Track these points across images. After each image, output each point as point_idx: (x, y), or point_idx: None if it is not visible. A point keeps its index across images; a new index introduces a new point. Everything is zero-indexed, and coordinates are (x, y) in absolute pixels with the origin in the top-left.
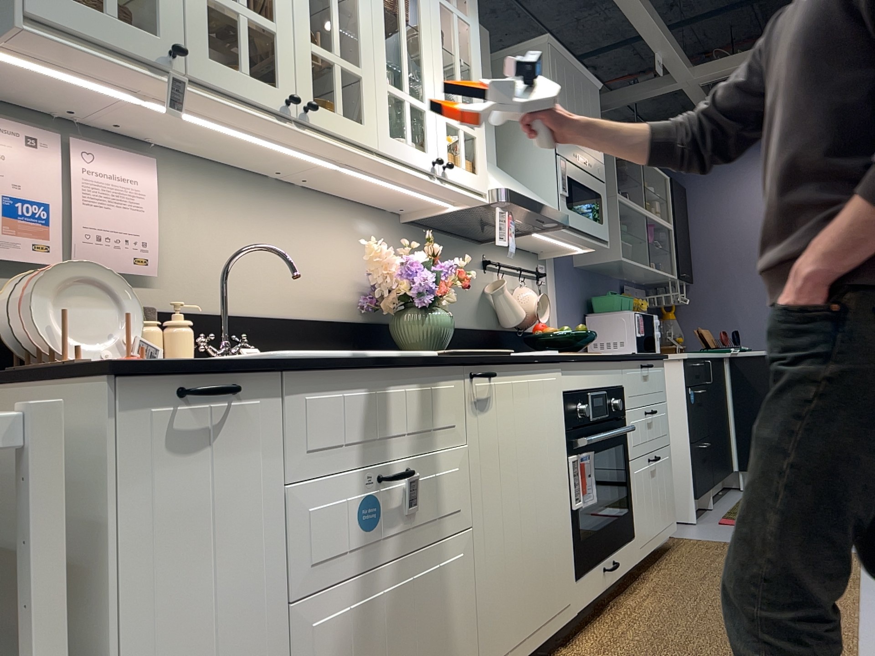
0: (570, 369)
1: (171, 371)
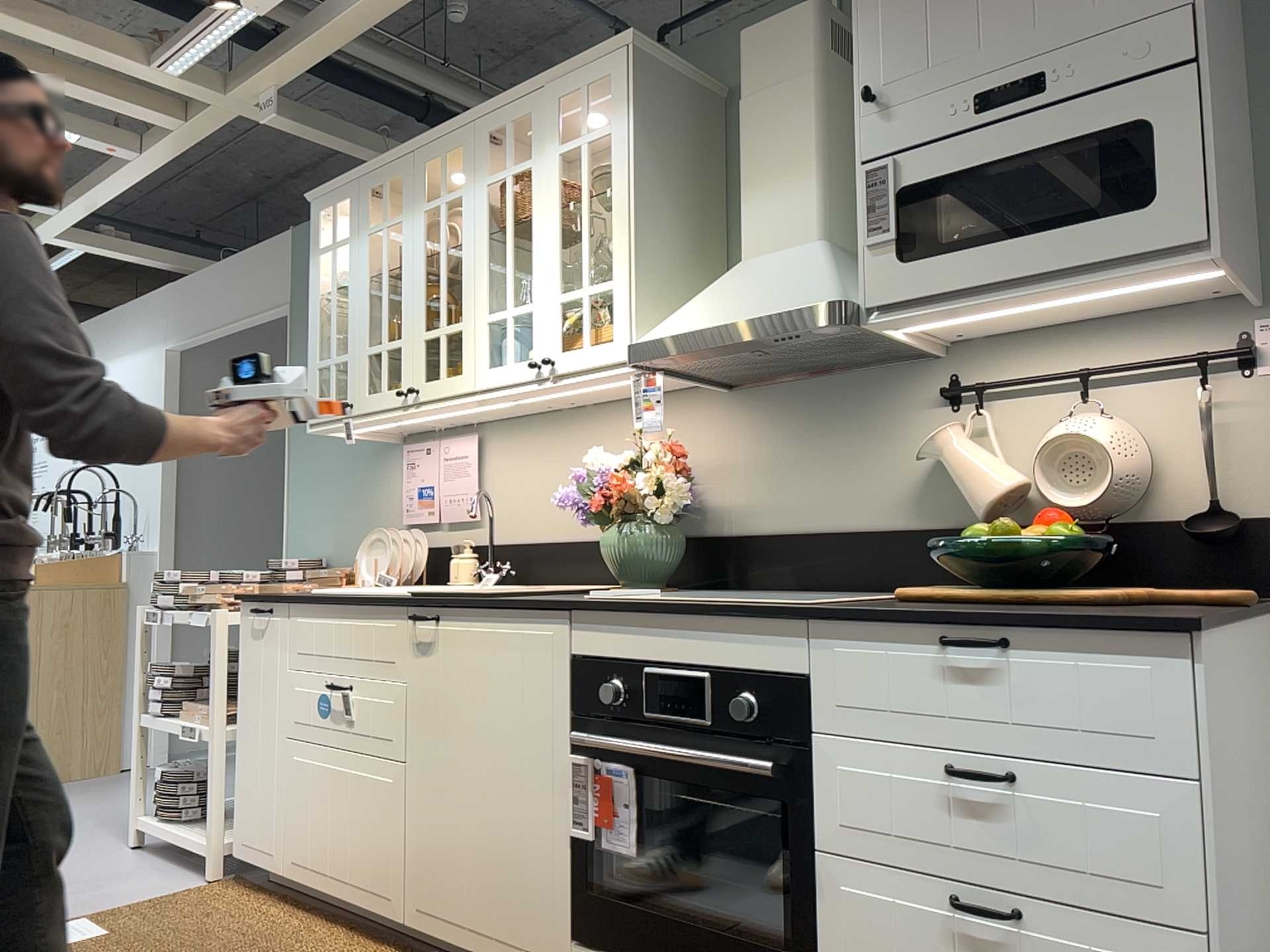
0: (593, 622)
1: (250, 600)
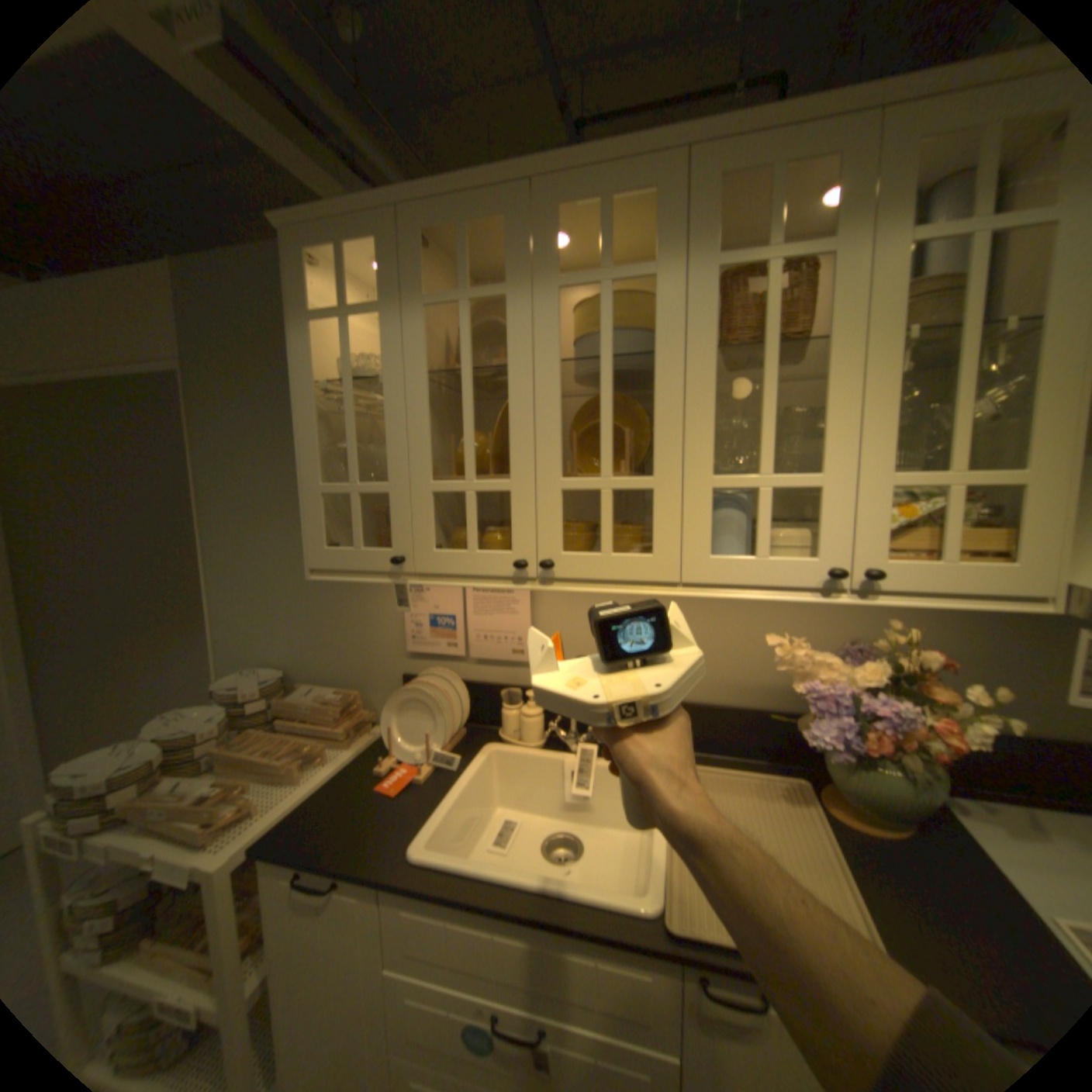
0: None
1: (284, 868)
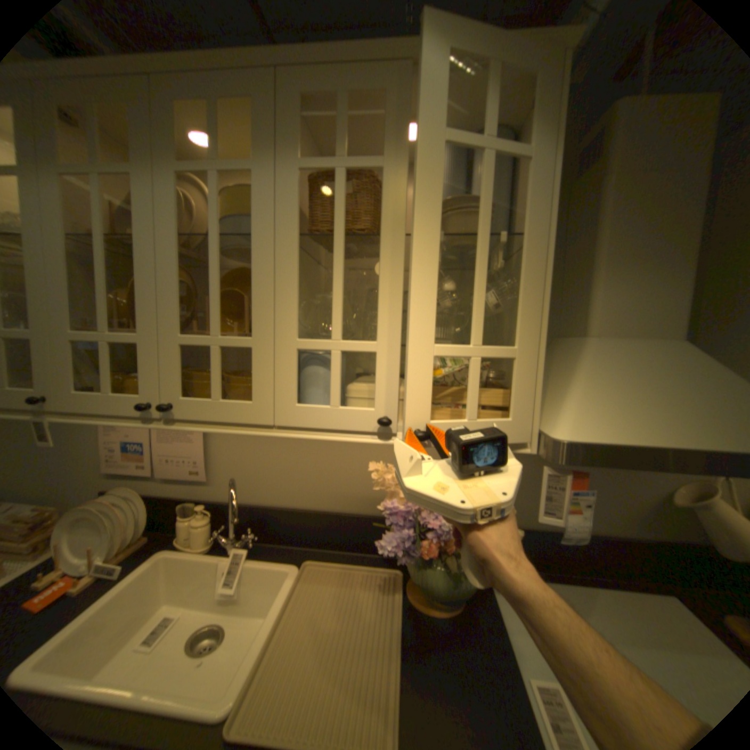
0: None
1: None
